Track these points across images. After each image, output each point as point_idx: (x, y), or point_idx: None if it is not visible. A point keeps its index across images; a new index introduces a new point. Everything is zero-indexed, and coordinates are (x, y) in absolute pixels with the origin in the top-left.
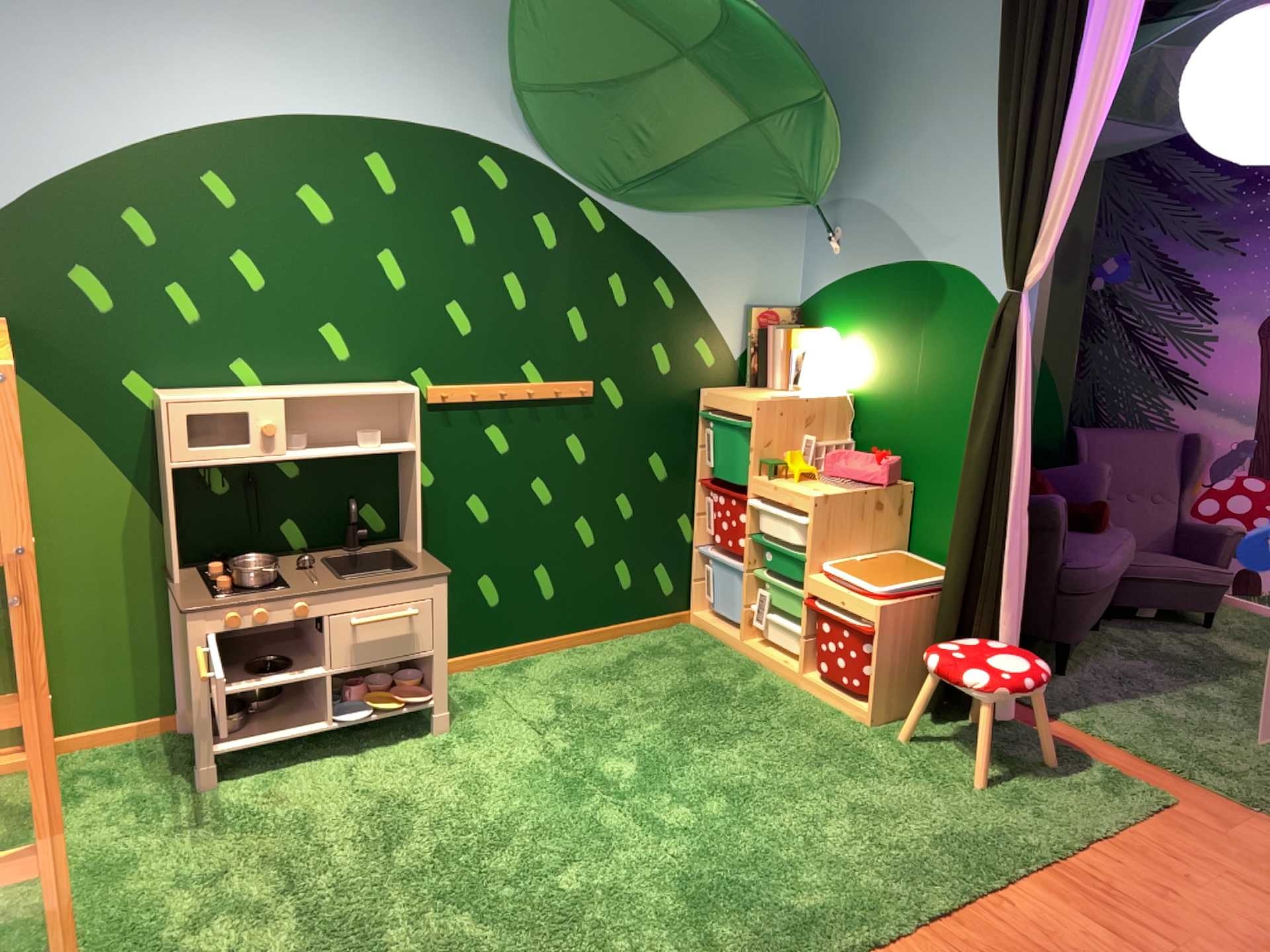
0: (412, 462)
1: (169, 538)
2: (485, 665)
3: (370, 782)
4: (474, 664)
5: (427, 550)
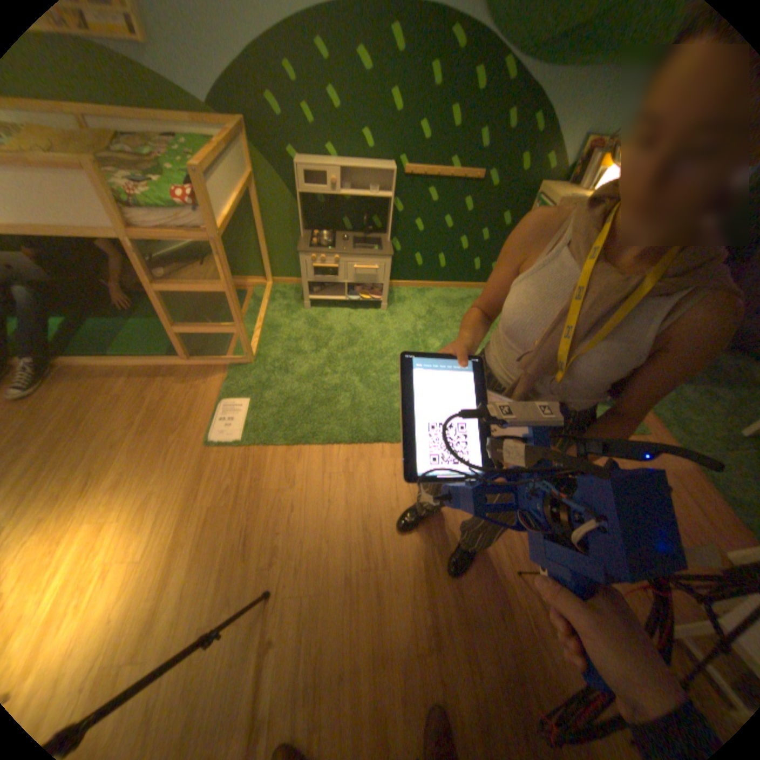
0: (389, 203)
1: (300, 219)
2: (410, 289)
3: (350, 324)
4: (406, 287)
5: (390, 242)
